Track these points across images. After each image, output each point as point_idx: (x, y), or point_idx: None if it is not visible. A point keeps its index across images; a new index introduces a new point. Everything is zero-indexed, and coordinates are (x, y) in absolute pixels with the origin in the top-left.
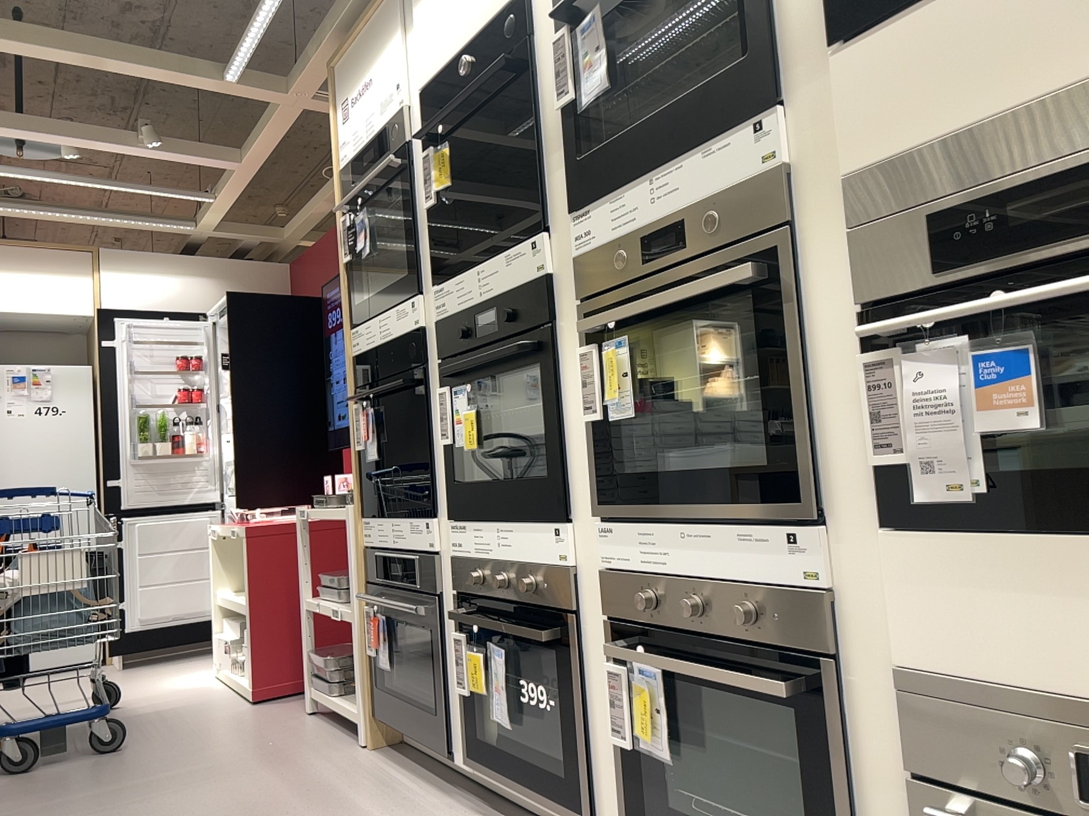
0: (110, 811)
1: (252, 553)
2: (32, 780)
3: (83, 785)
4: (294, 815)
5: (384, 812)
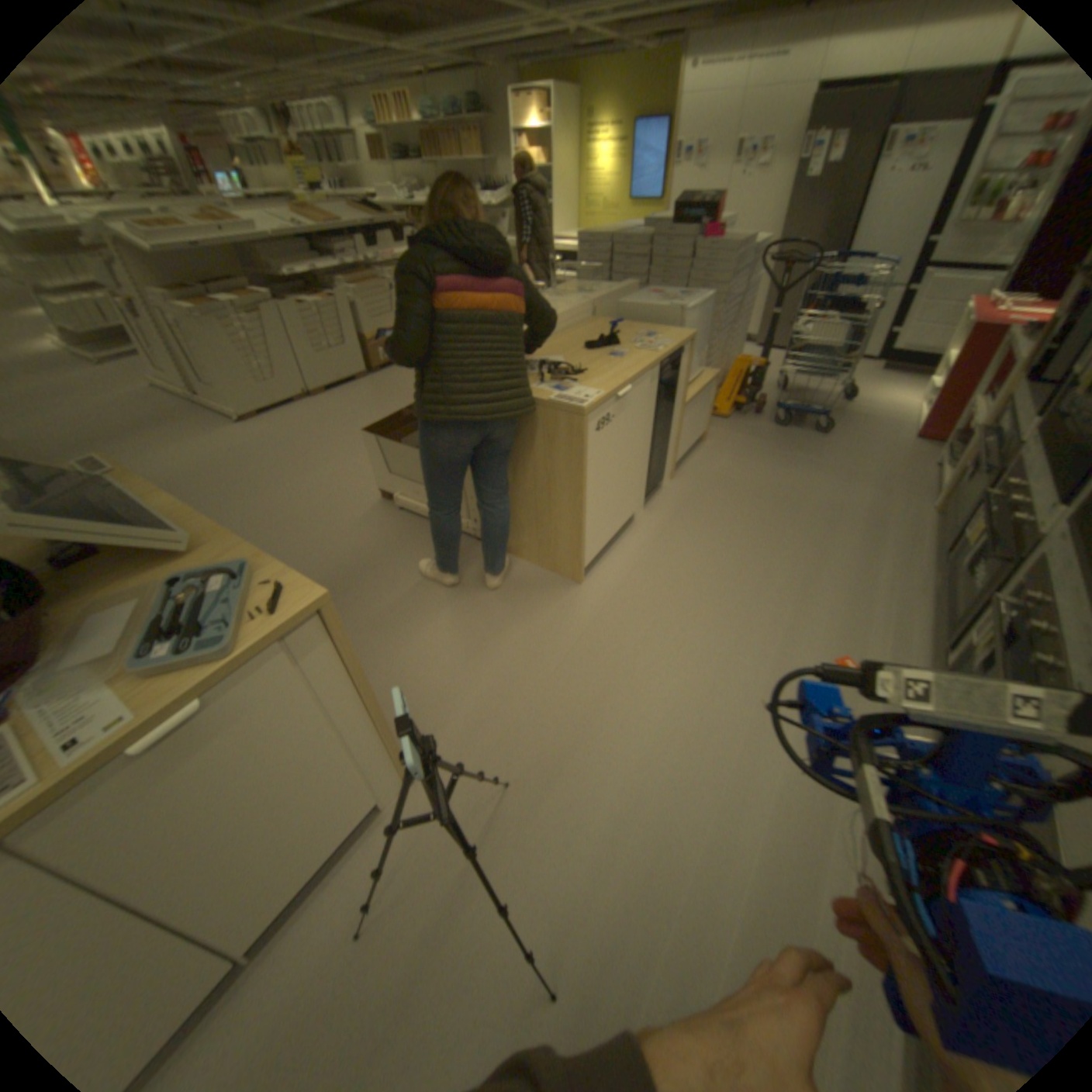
0: (791, 474)
1: (968, 346)
2: (780, 436)
3: (795, 452)
4: (853, 528)
5: (893, 557)
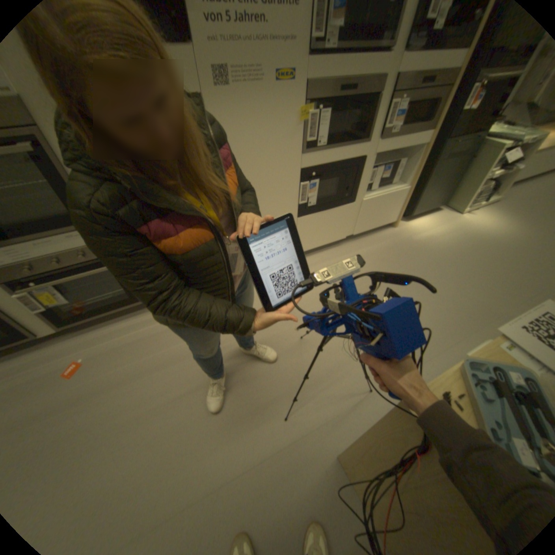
0: None
1: None
2: None
3: None
4: None
5: None
